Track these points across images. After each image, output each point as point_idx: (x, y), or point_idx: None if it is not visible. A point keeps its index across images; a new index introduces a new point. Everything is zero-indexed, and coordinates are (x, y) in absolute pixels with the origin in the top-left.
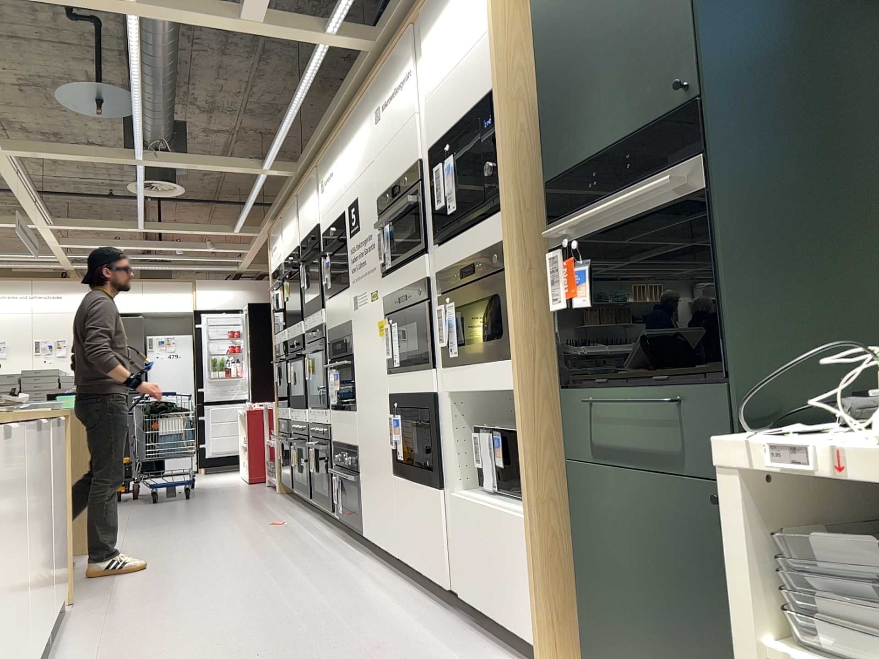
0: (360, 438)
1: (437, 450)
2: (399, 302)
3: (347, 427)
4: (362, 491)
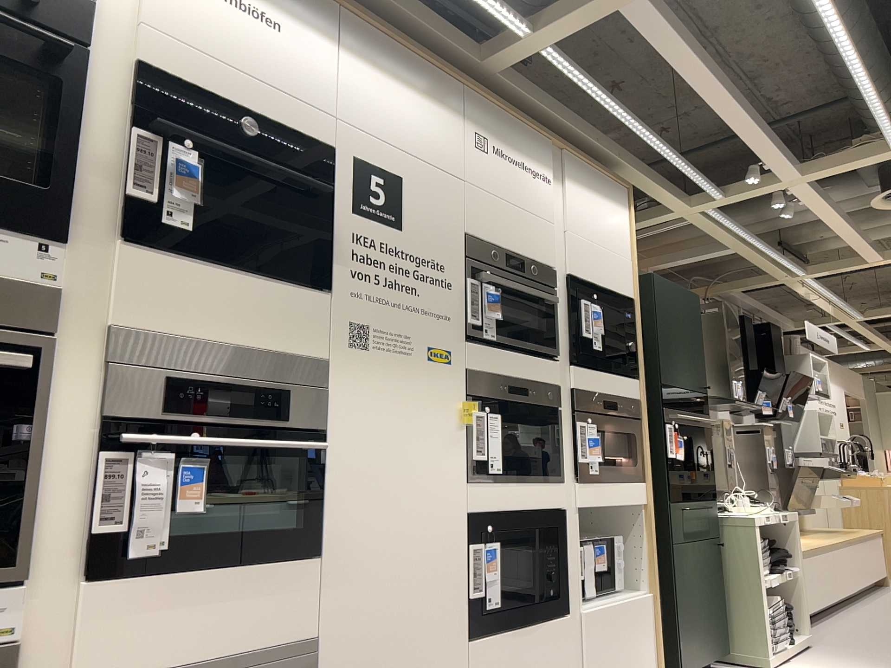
0: (341, 611)
1: (565, 570)
2: (510, 392)
3: (256, 604)
4: None
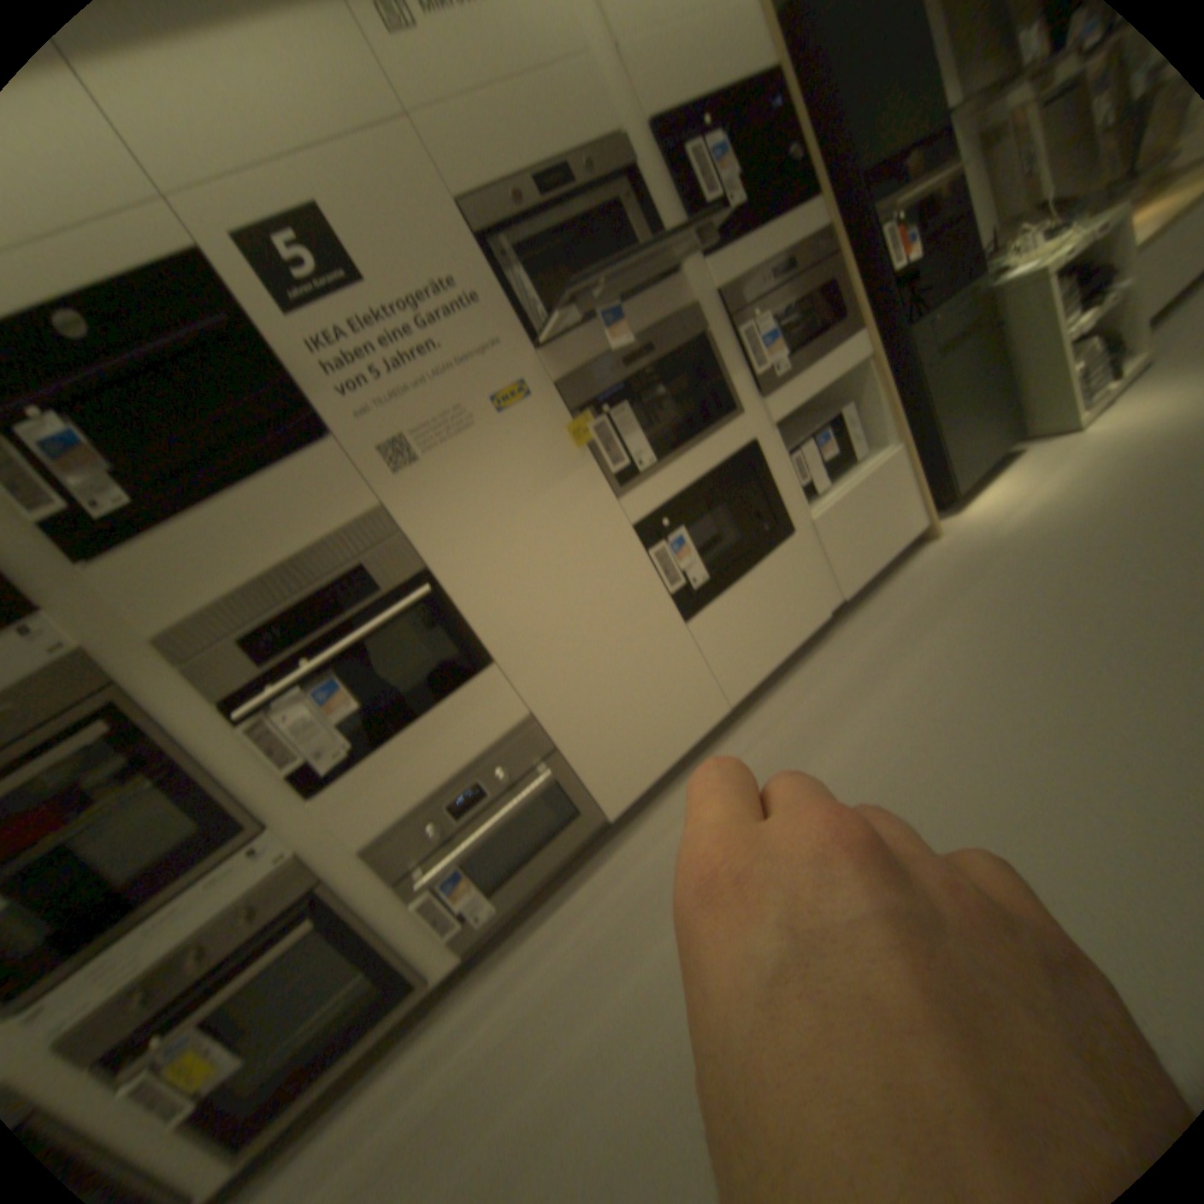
0: (541, 682)
1: (776, 497)
2: (626, 365)
3: (460, 725)
4: (581, 759)
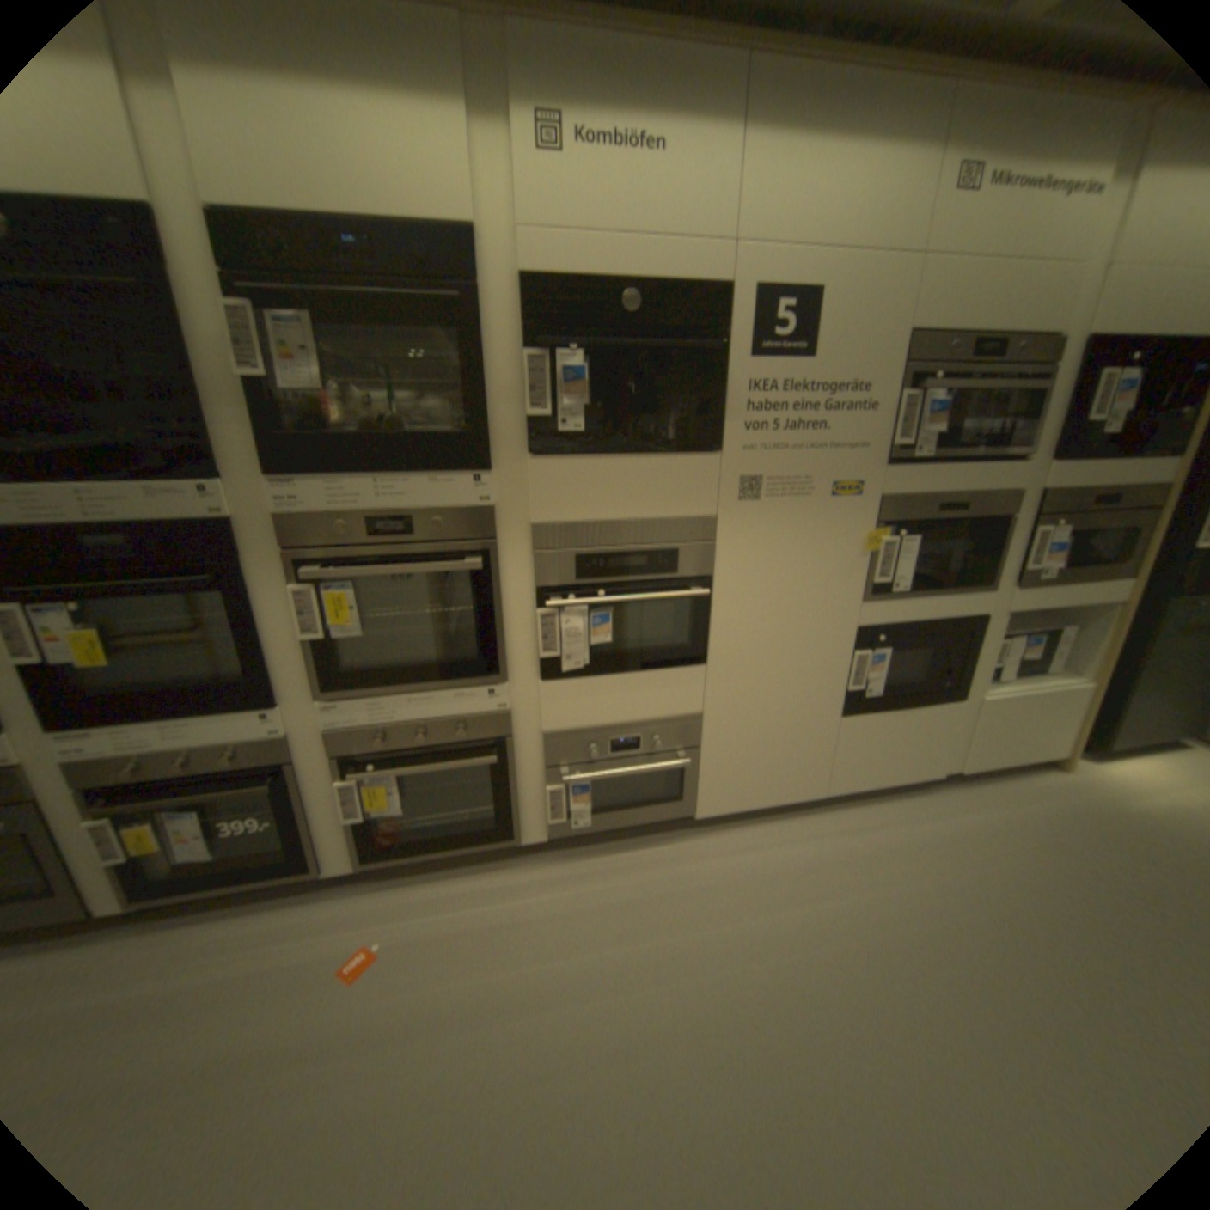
0: (722, 697)
1: (971, 668)
2: (940, 510)
3: (654, 693)
4: (708, 765)
